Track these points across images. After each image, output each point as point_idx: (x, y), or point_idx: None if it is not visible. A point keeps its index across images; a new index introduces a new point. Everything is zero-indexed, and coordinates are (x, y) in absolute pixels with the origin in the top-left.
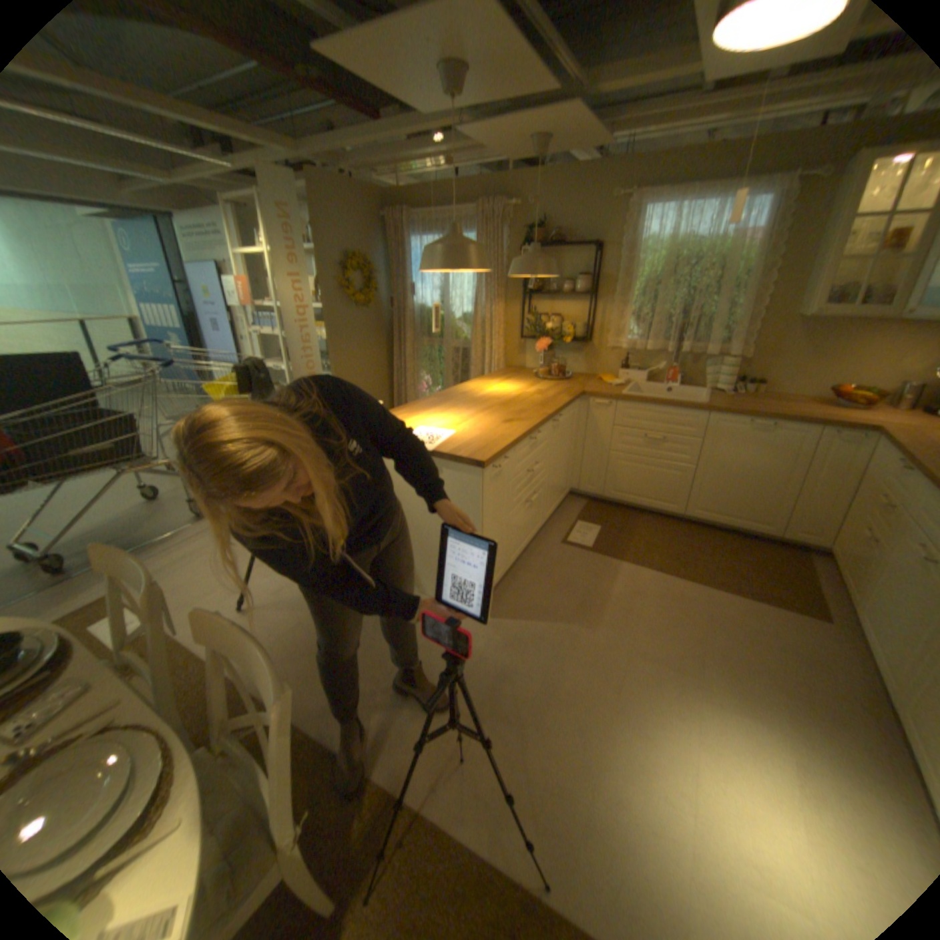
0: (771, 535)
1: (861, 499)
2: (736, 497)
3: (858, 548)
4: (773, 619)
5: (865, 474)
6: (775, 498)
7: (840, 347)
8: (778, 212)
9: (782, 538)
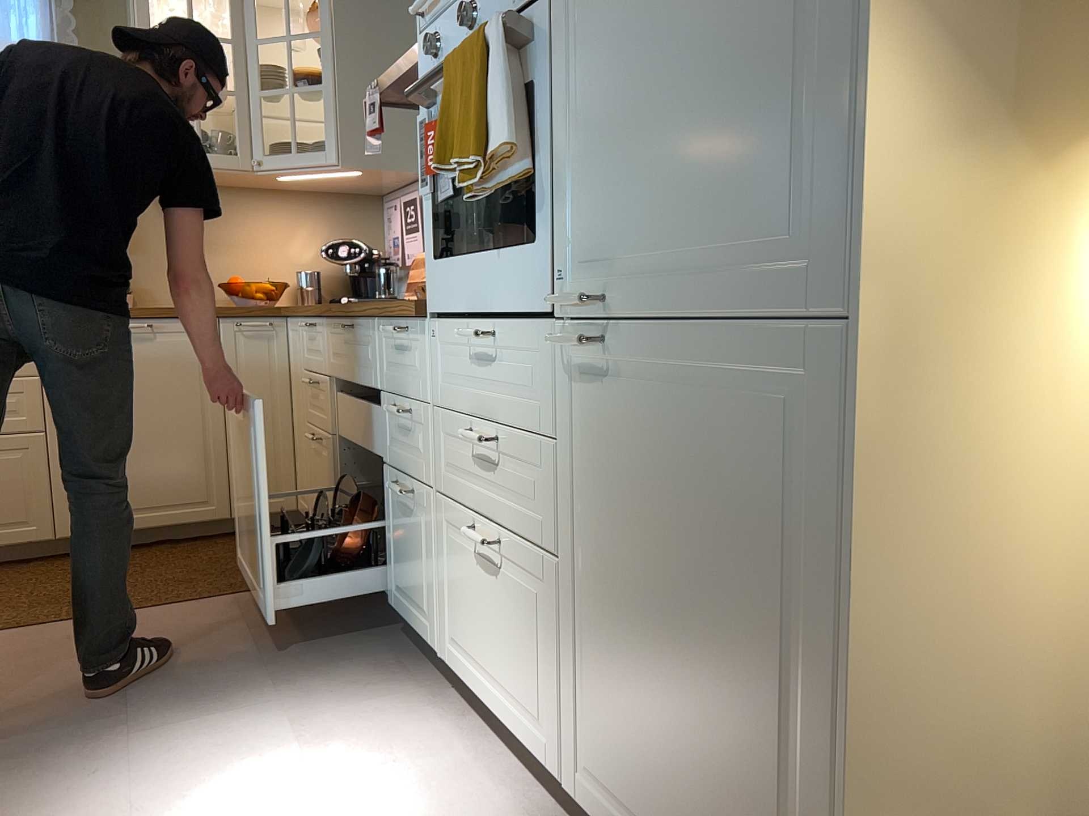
0: (214, 519)
1: (297, 410)
2: (138, 470)
3: (313, 470)
4: (237, 606)
5: (292, 382)
6: (196, 452)
7: (213, 231)
8: (54, 22)
9: (231, 517)
